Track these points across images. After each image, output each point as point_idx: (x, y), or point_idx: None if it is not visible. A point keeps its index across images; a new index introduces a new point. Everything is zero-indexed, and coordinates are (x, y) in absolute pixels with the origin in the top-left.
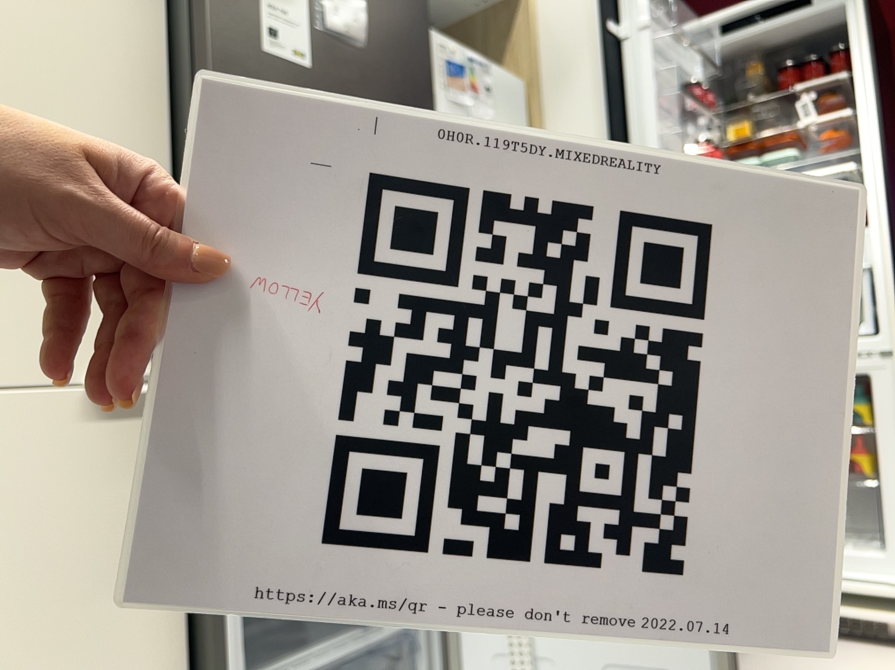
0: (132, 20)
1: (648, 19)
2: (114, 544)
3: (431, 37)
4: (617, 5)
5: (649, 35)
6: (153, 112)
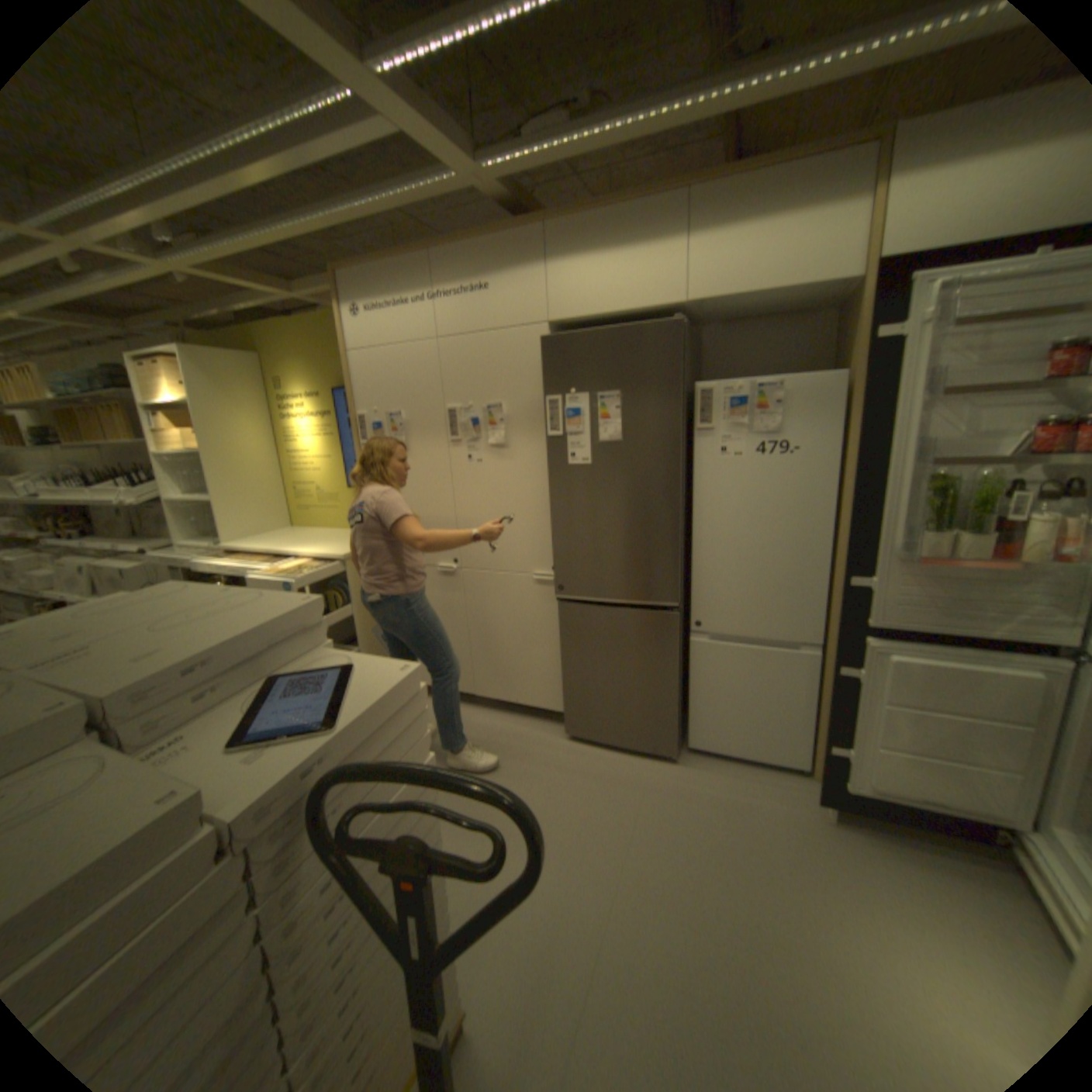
0: (544, 456)
1: (933, 313)
2: (544, 618)
3: (715, 389)
4: (907, 301)
5: (932, 331)
6: (552, 487)
